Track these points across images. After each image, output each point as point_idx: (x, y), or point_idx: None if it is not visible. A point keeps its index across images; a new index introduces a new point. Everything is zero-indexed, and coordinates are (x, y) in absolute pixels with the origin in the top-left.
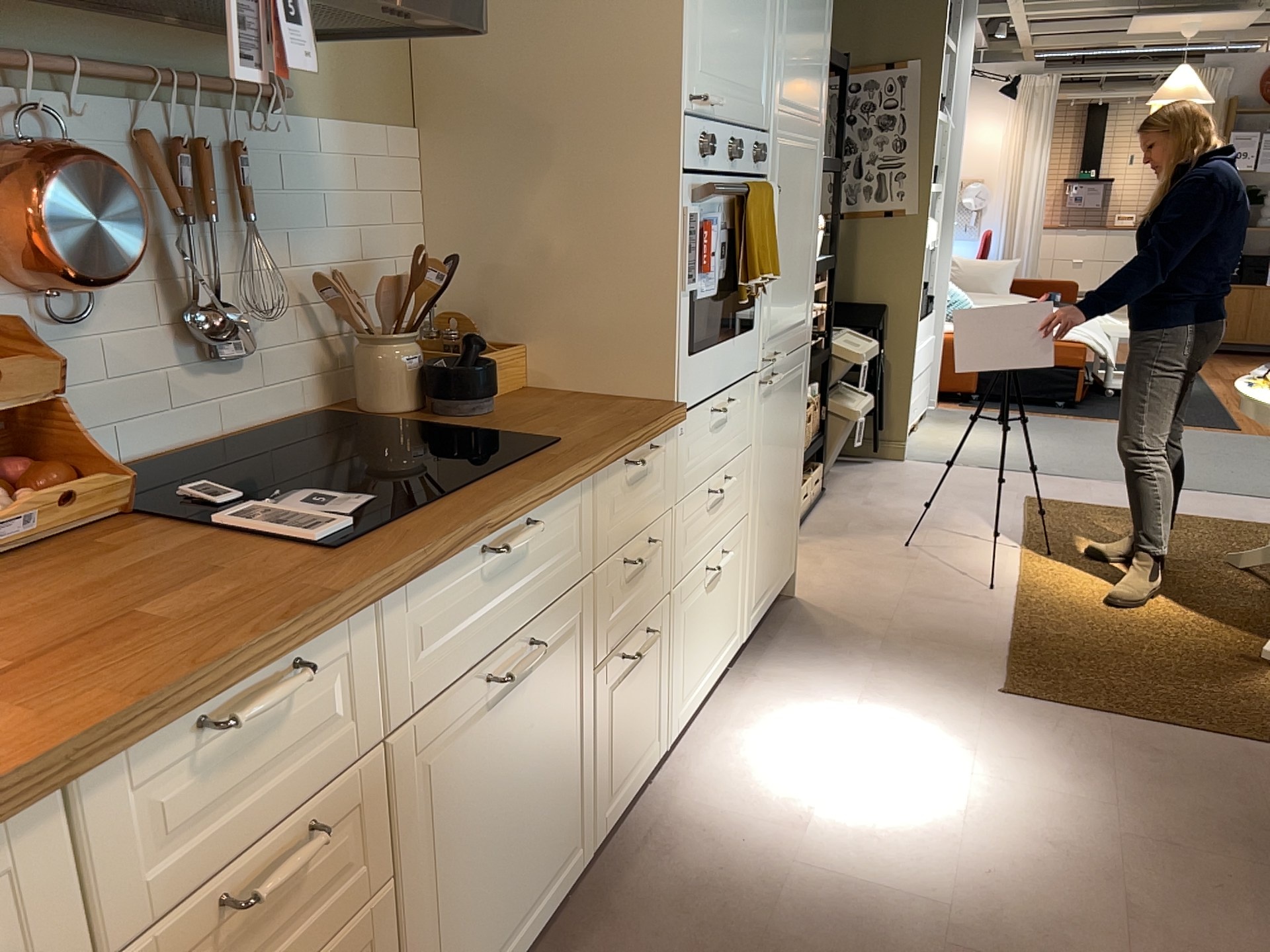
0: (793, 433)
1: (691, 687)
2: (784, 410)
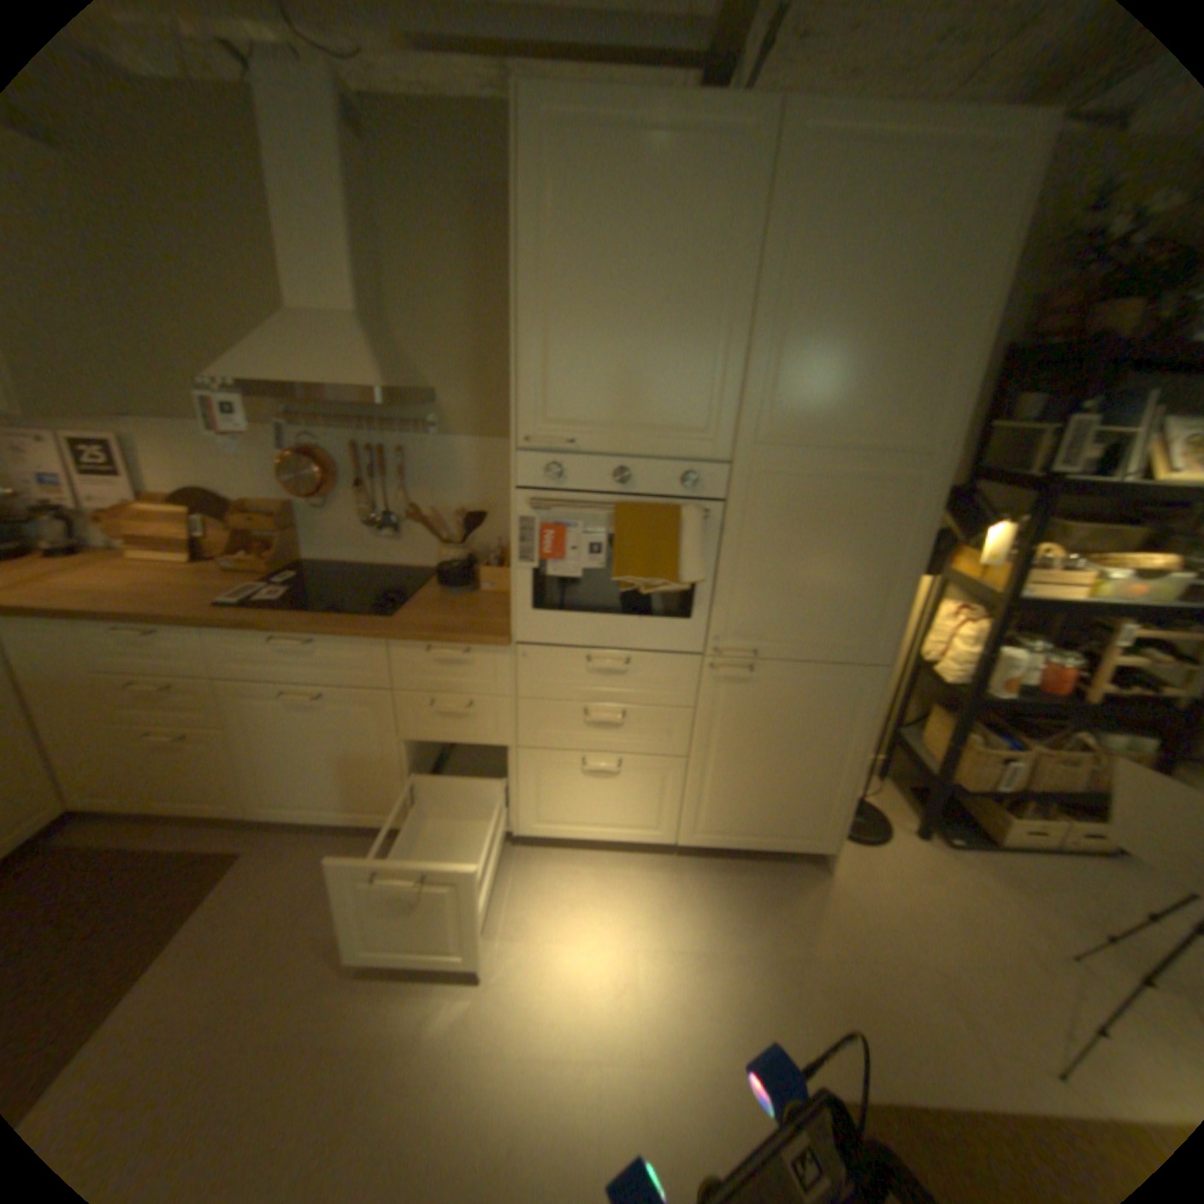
0: (828, 734)
1: (558, 821)
2: (796, 707)
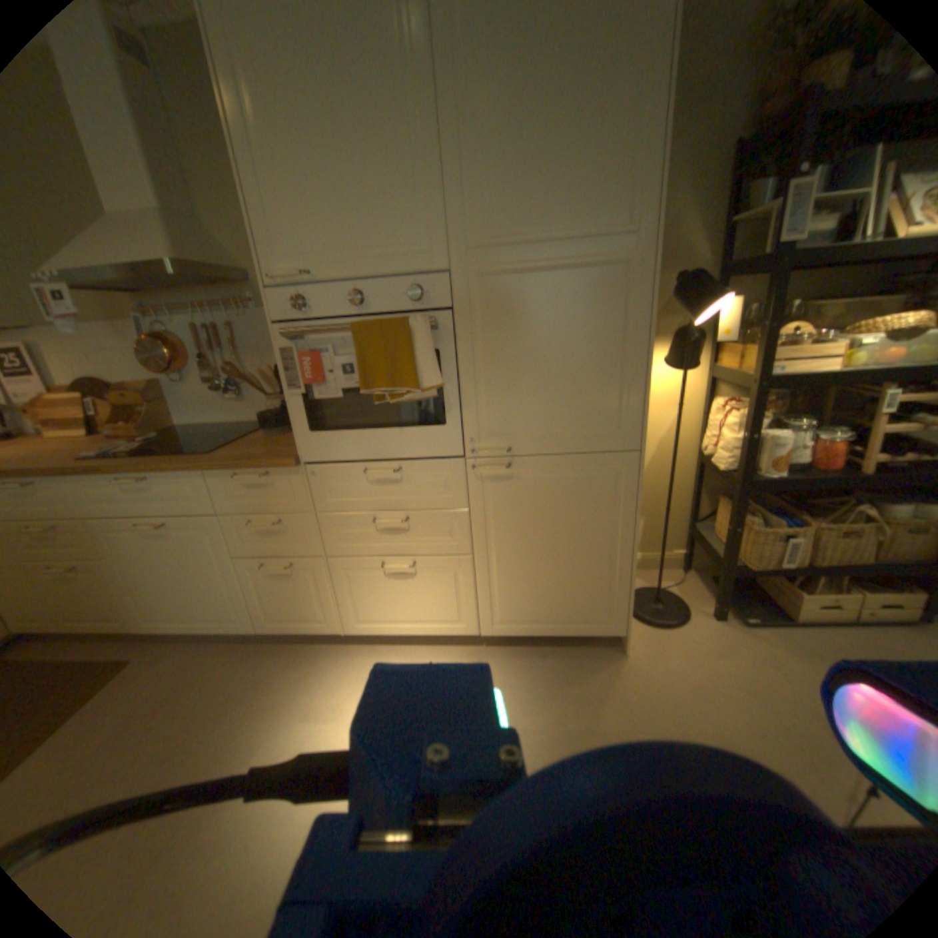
0: (594, 523)
1: (373, 622)
2: (558, 499)
